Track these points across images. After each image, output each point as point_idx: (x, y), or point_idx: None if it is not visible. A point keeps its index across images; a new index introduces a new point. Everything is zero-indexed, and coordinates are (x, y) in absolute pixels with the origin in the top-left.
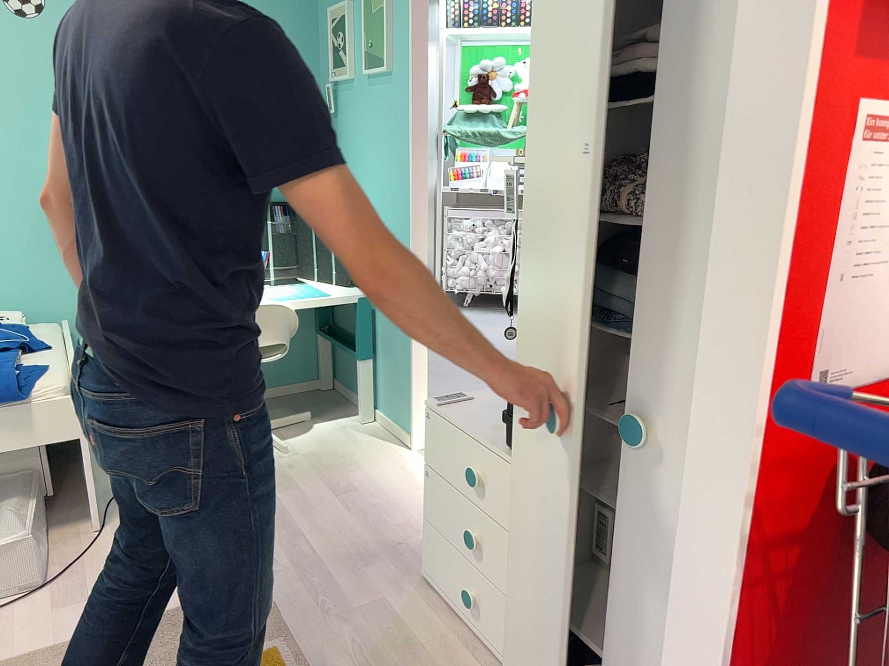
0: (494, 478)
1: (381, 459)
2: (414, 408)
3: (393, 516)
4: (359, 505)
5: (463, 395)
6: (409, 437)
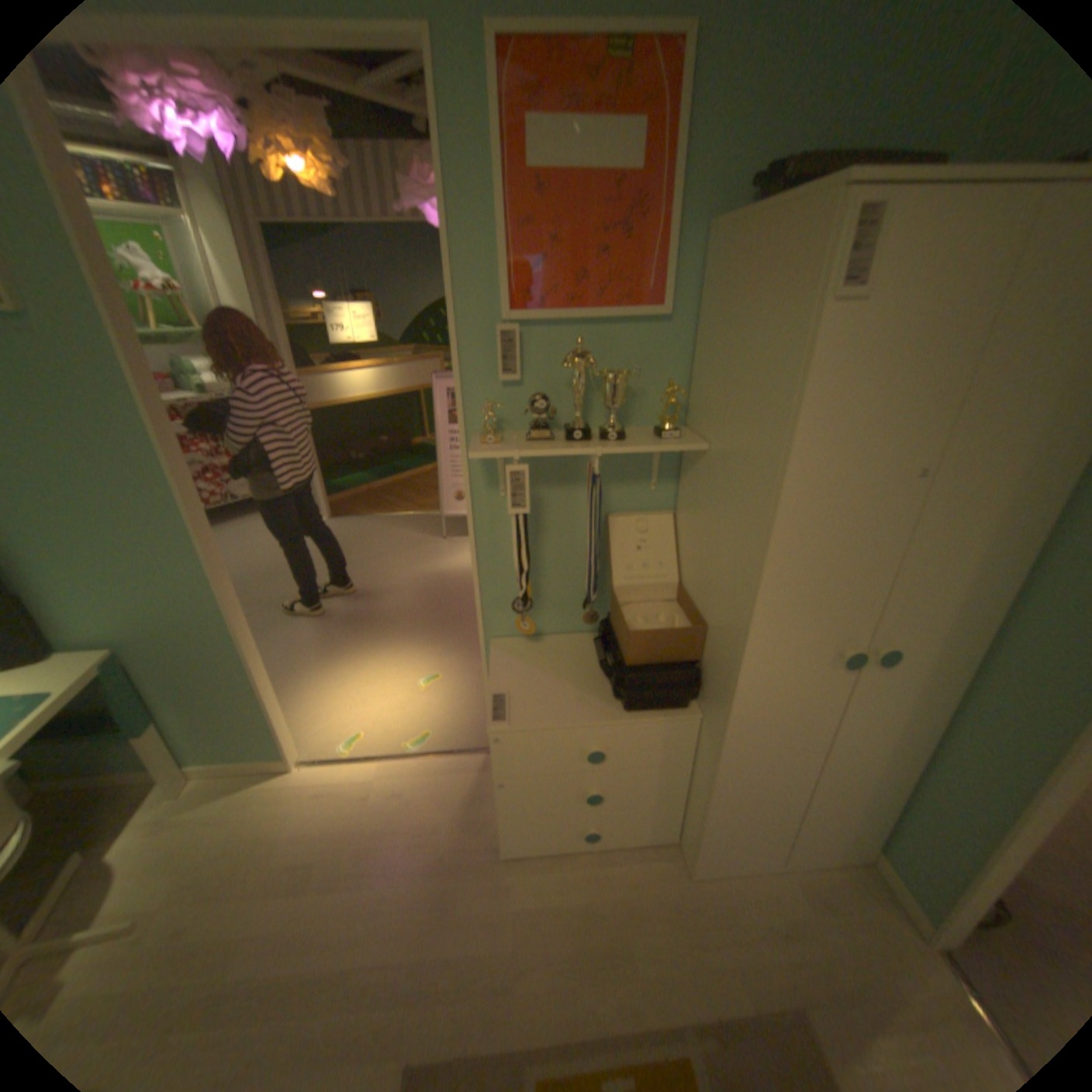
0: (620, 744)
1: (275, 810)
2: (278, 733)
3: (390, 845)
4: (342, 875)
5: (500, 698)
6: (279, 763)
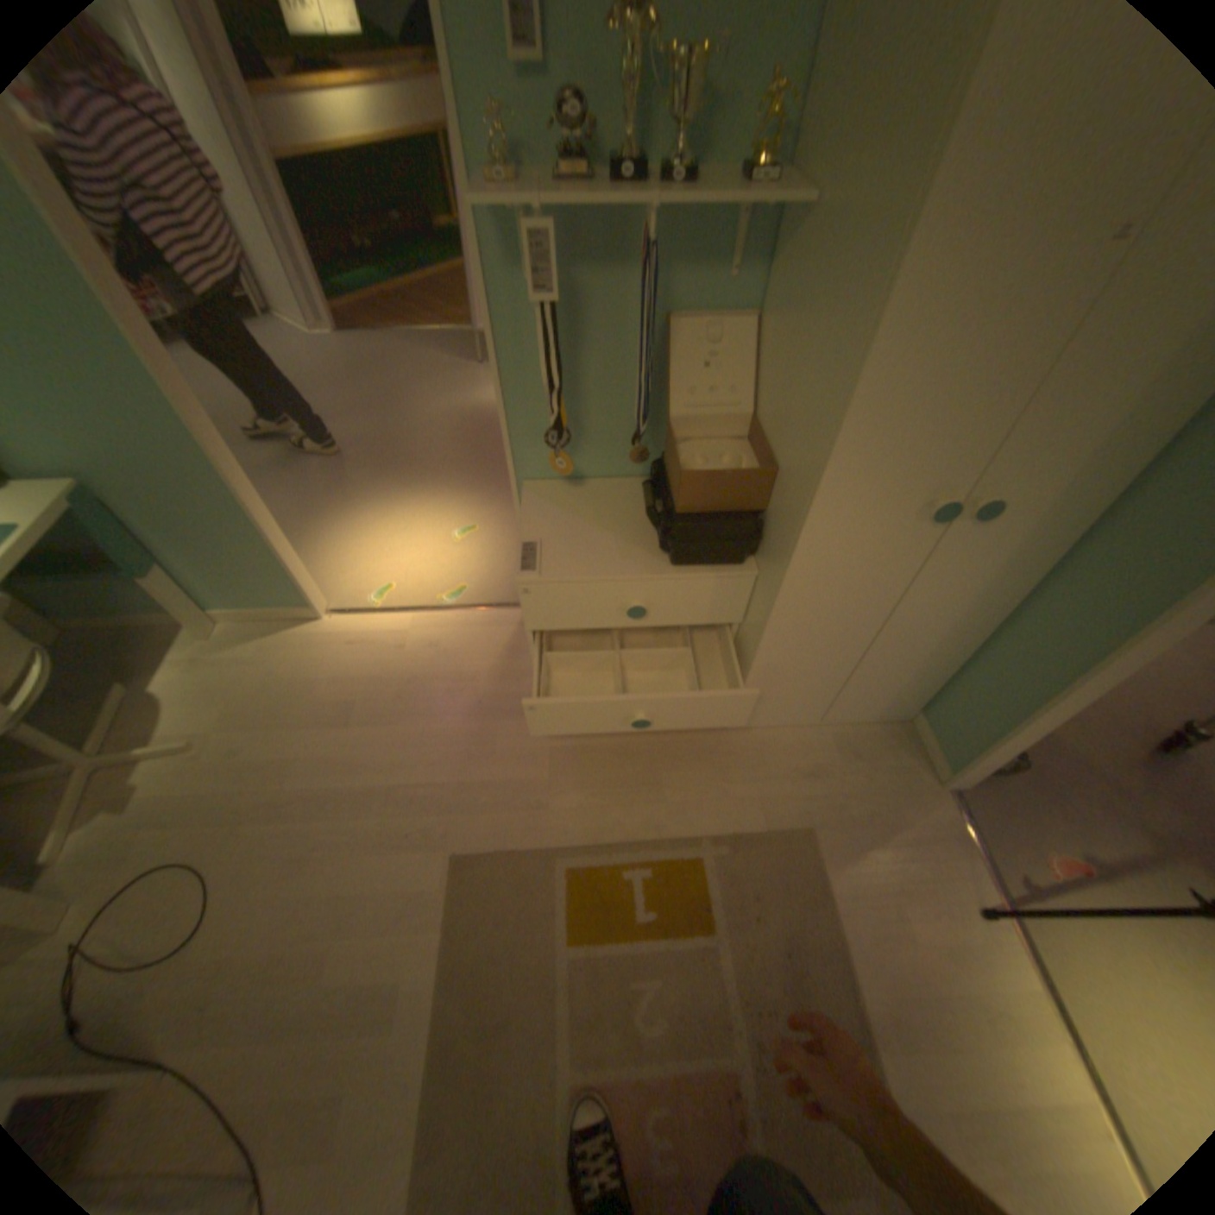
0: (662, 600)
1: (309, 654)
2: (298, 580)
3: (429, 689)
4: (382, 712)
5: (530, 547)
6: (306, 610)
